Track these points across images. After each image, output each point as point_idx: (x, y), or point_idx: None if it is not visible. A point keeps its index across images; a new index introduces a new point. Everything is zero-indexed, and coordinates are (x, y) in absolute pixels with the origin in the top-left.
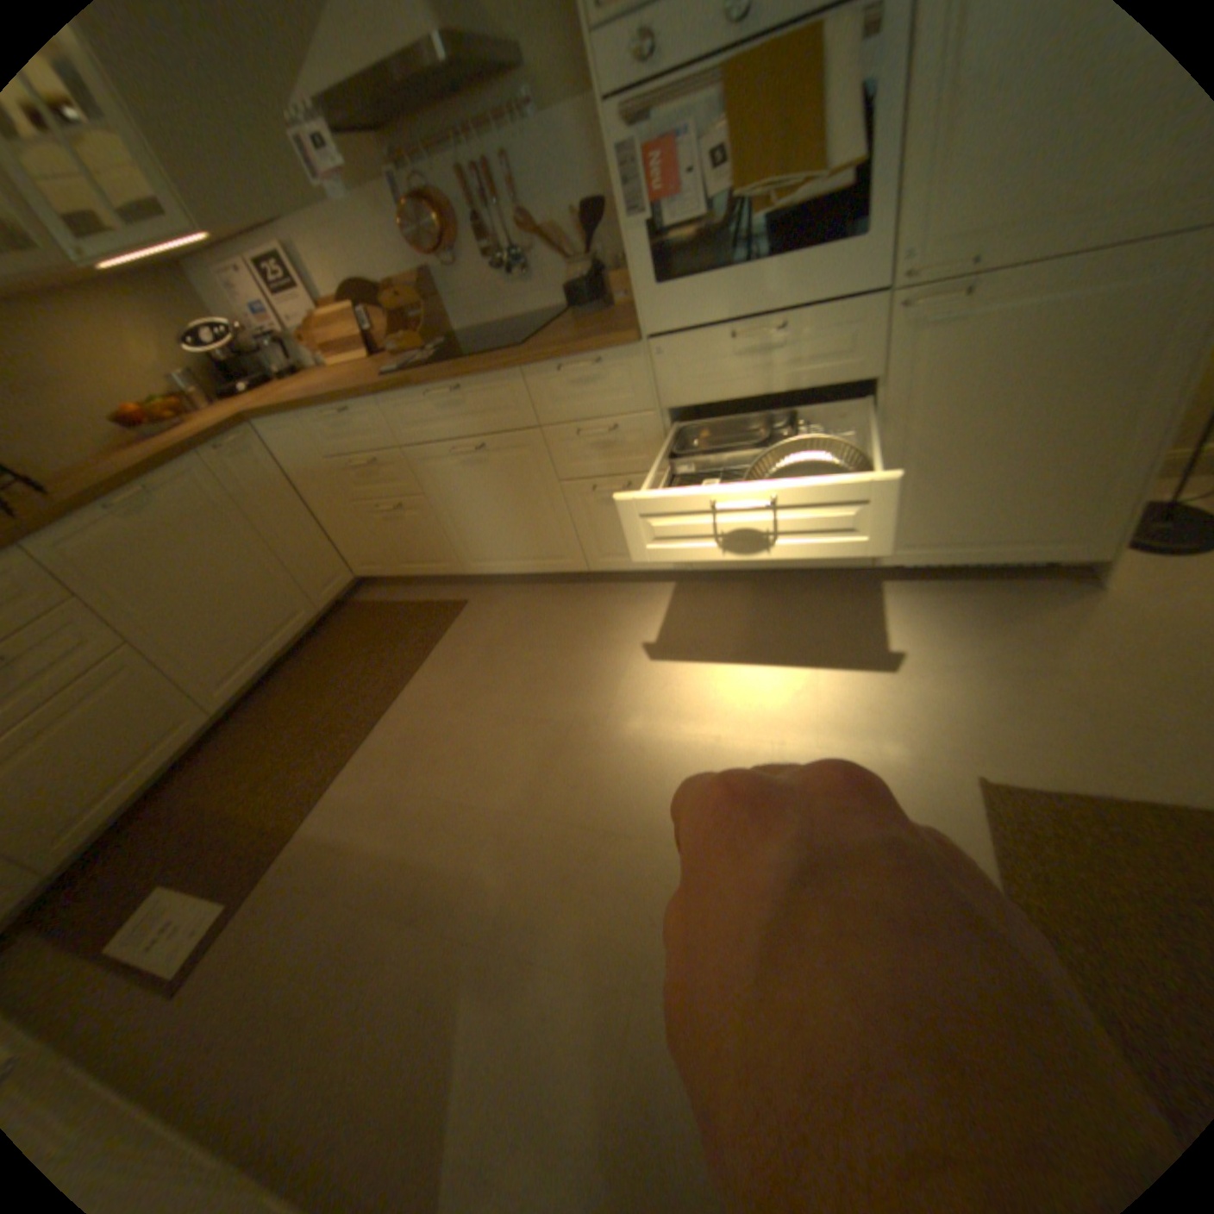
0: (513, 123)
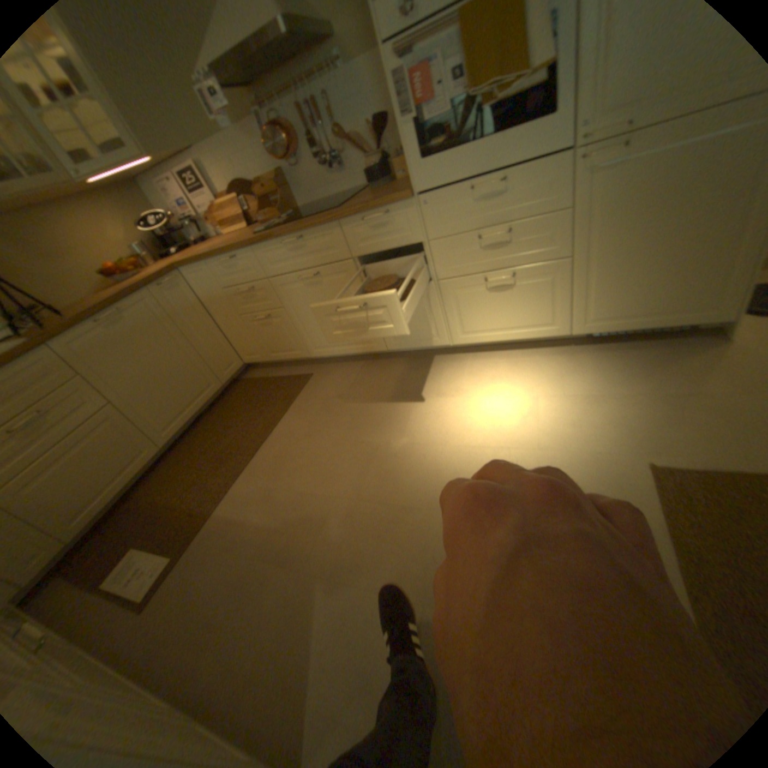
0: (330, 73)
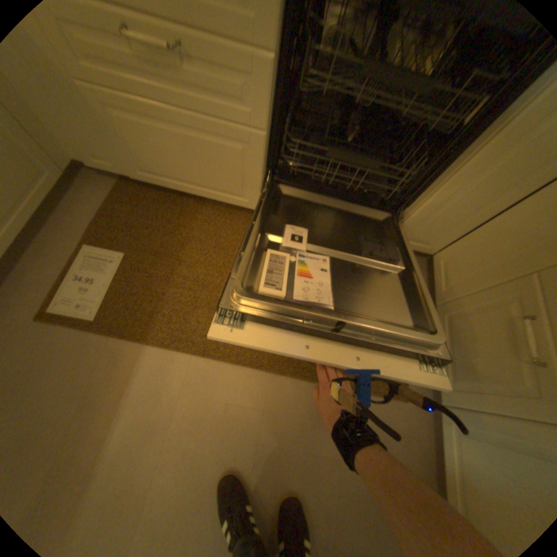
0: None
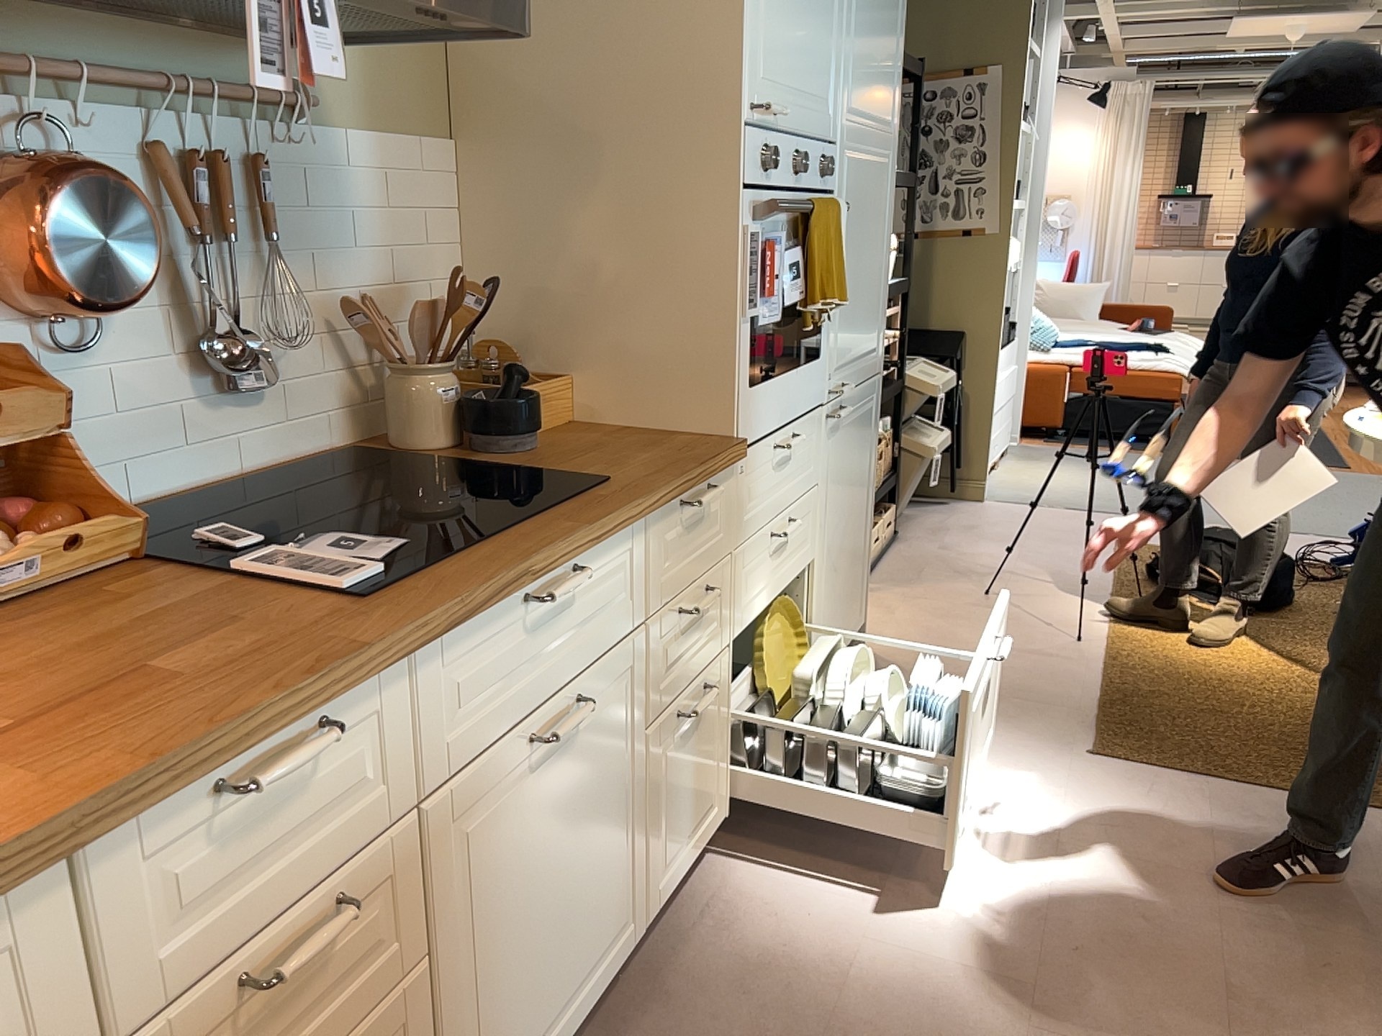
0: (283, 127)
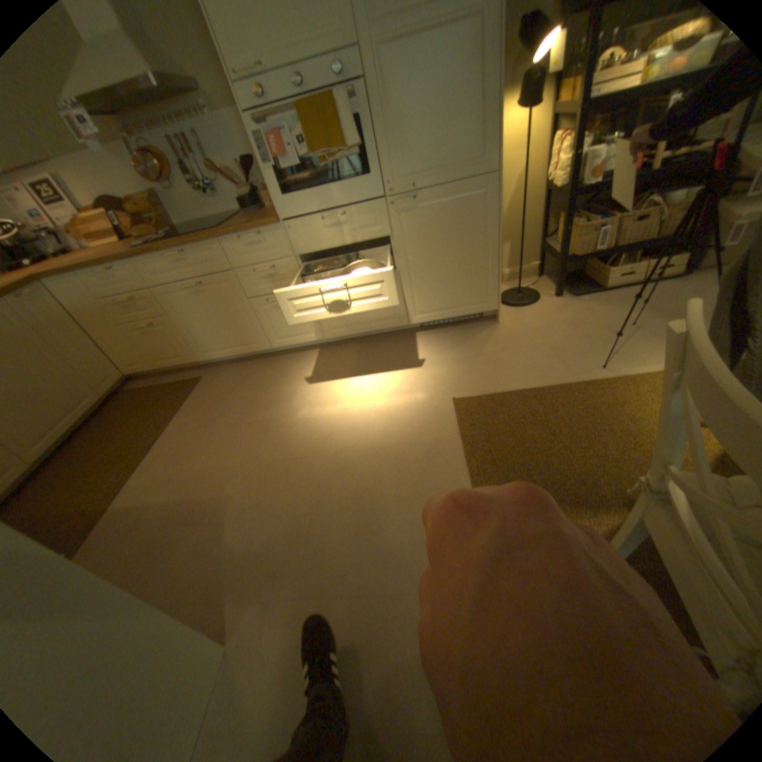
0: (197, 117)
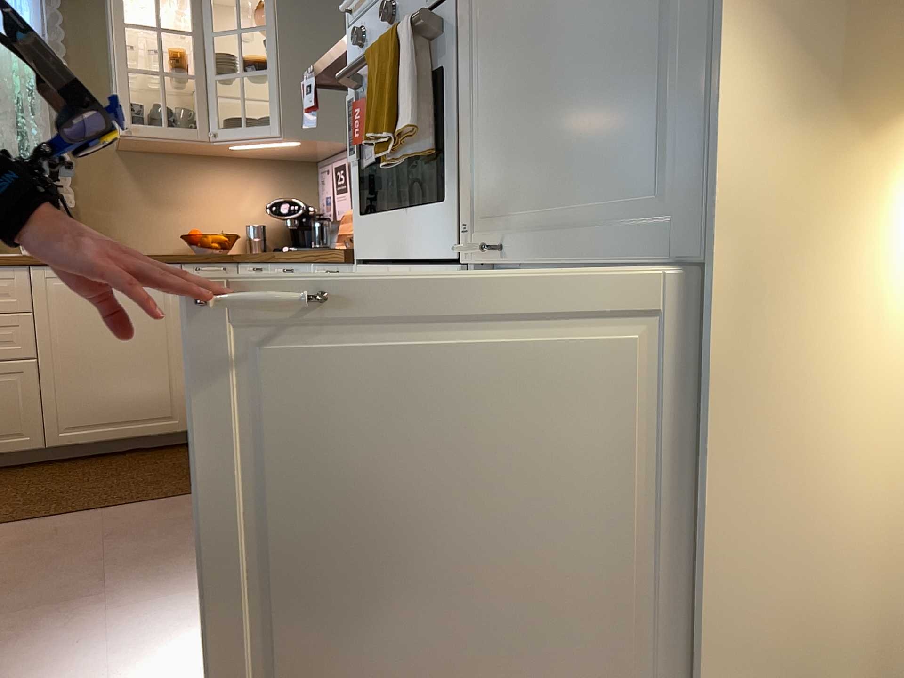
0: None
